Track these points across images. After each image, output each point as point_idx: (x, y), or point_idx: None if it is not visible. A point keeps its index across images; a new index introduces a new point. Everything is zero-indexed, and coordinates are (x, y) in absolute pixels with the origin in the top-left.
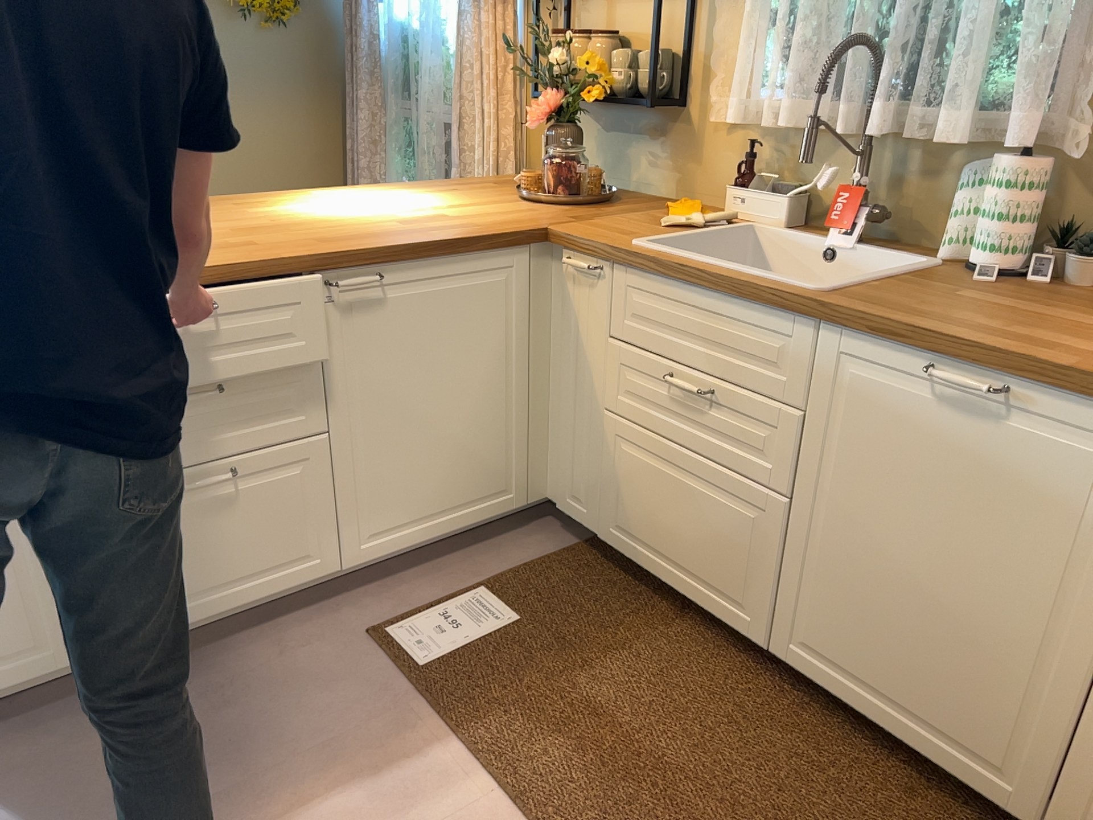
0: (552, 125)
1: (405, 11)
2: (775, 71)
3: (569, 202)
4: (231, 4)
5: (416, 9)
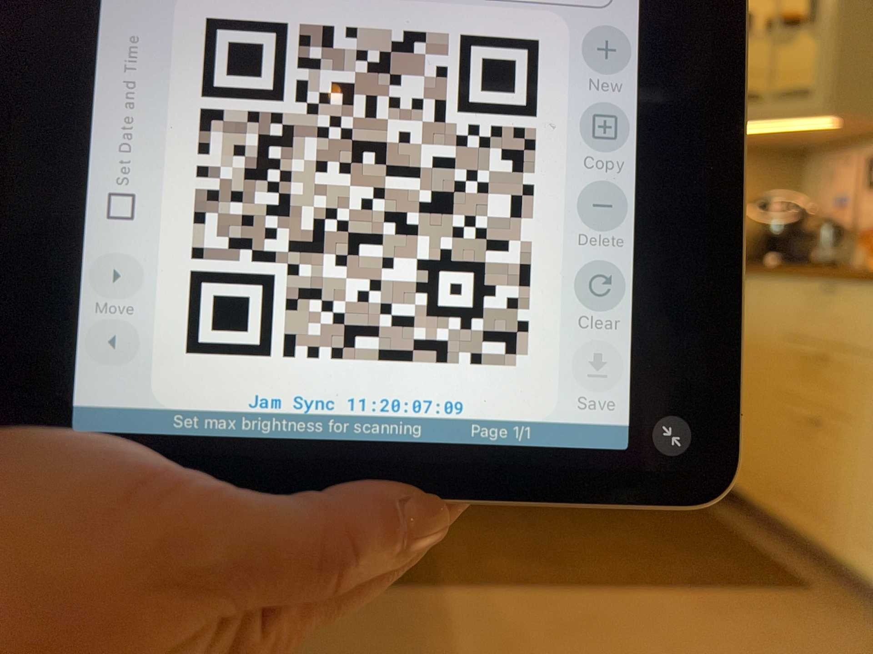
0: None
1: None
2: None
3: None
4: None
5: None
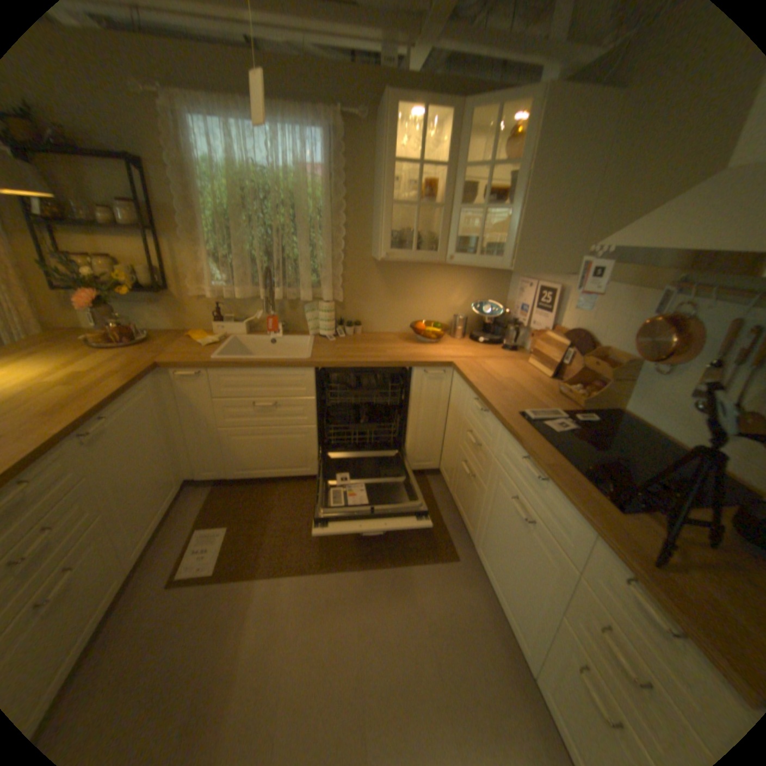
0: (92, 307)
1: None
2: (219, 275)
3: (132, 345)
4: None
5: None
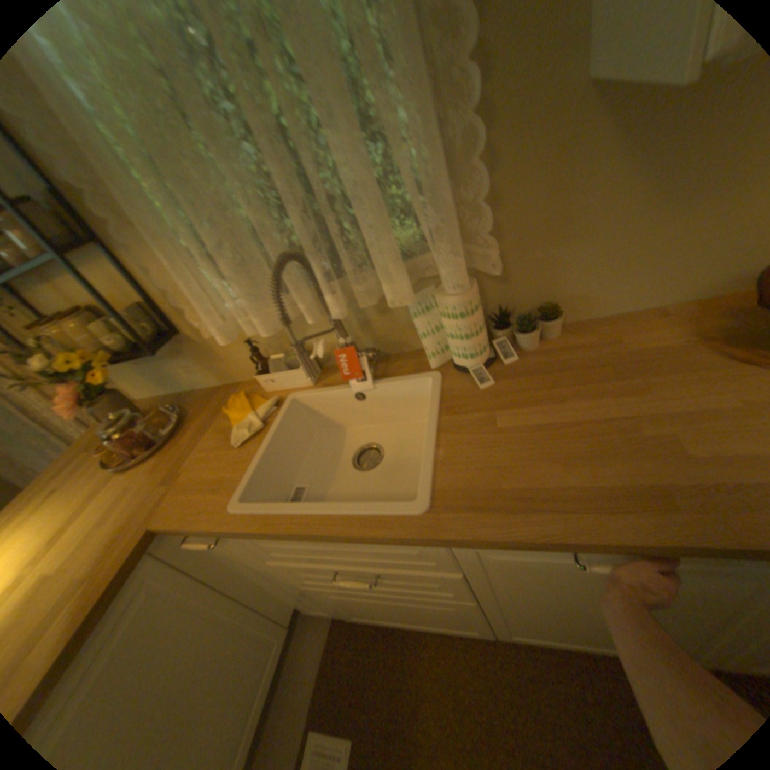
0: (84, 402)
1: None
2: (223, 286)
3: (148, 453)
4: None
5: None
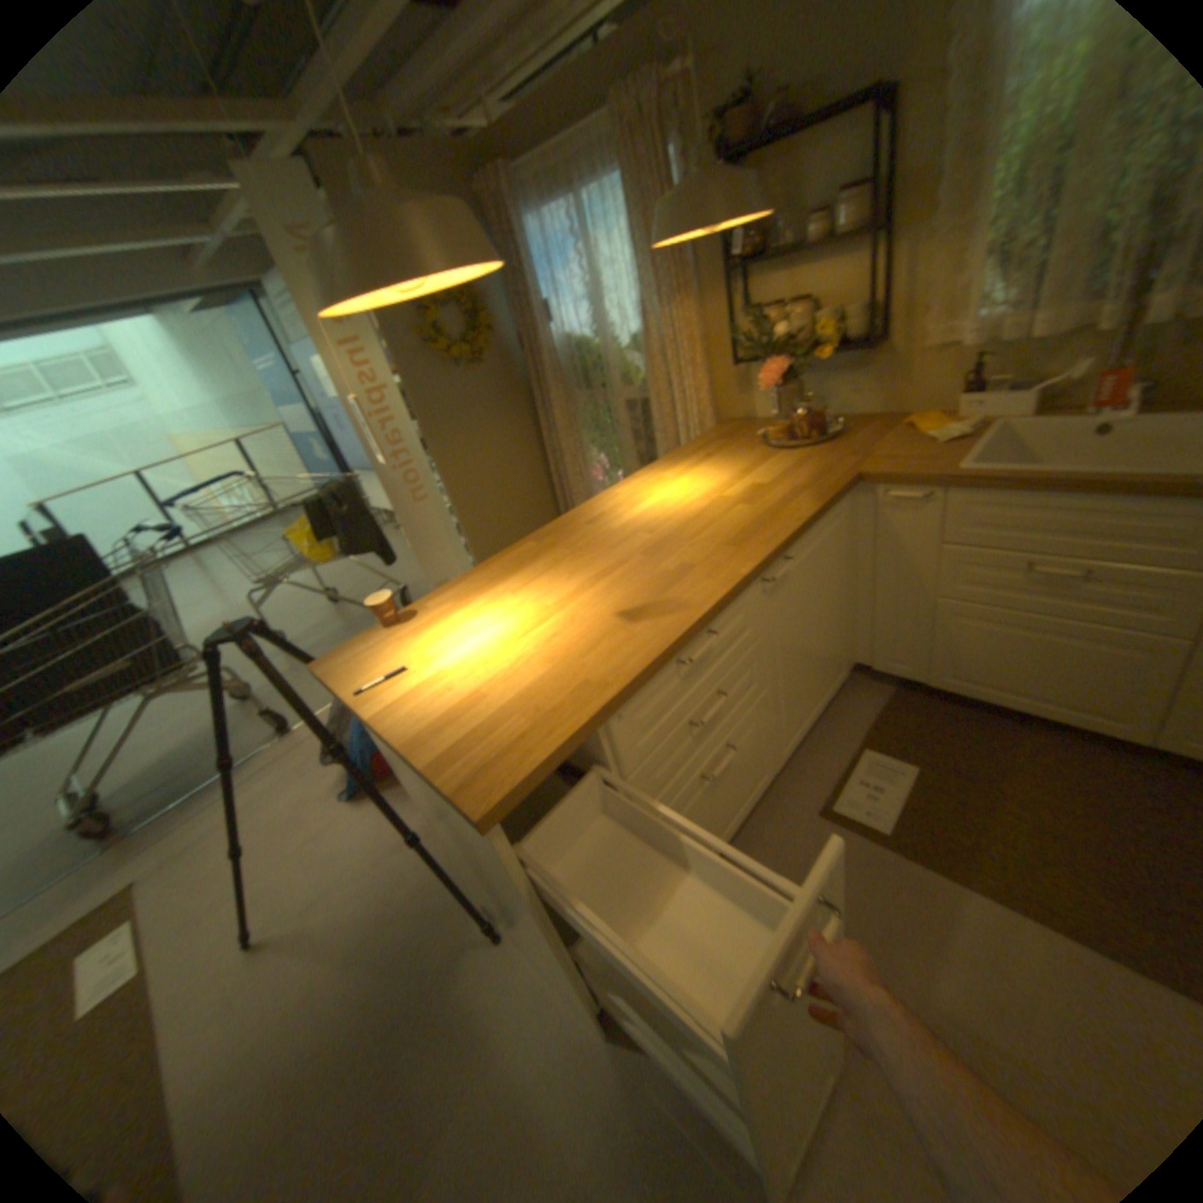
0: (777, 383)
1: (568, 323)
2: (999, 289)
3: (820, 441)
4: (443, 357)
5: (580, 319)
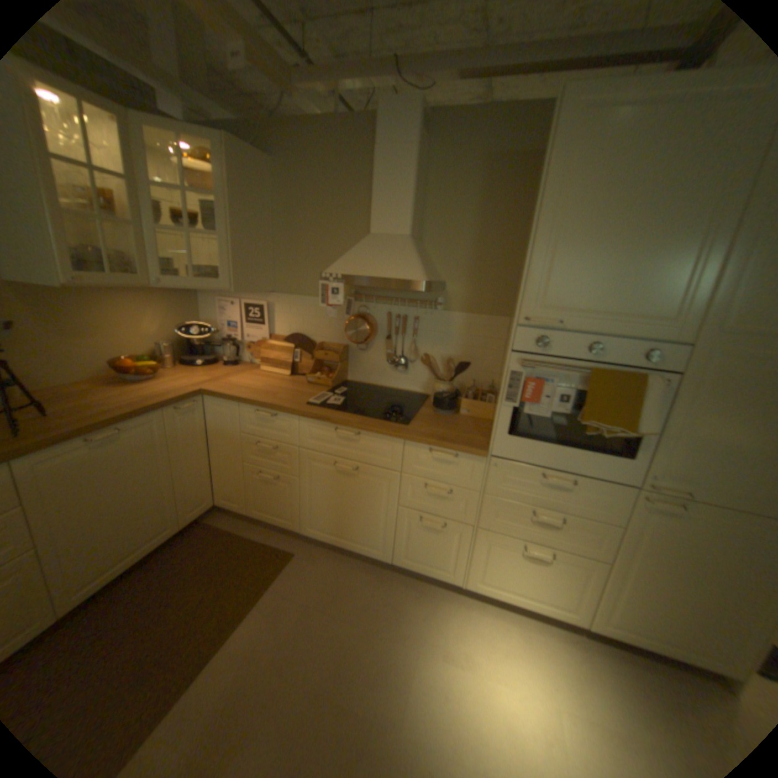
0: None
1: None
2: None
3: None
4: None
5: None
